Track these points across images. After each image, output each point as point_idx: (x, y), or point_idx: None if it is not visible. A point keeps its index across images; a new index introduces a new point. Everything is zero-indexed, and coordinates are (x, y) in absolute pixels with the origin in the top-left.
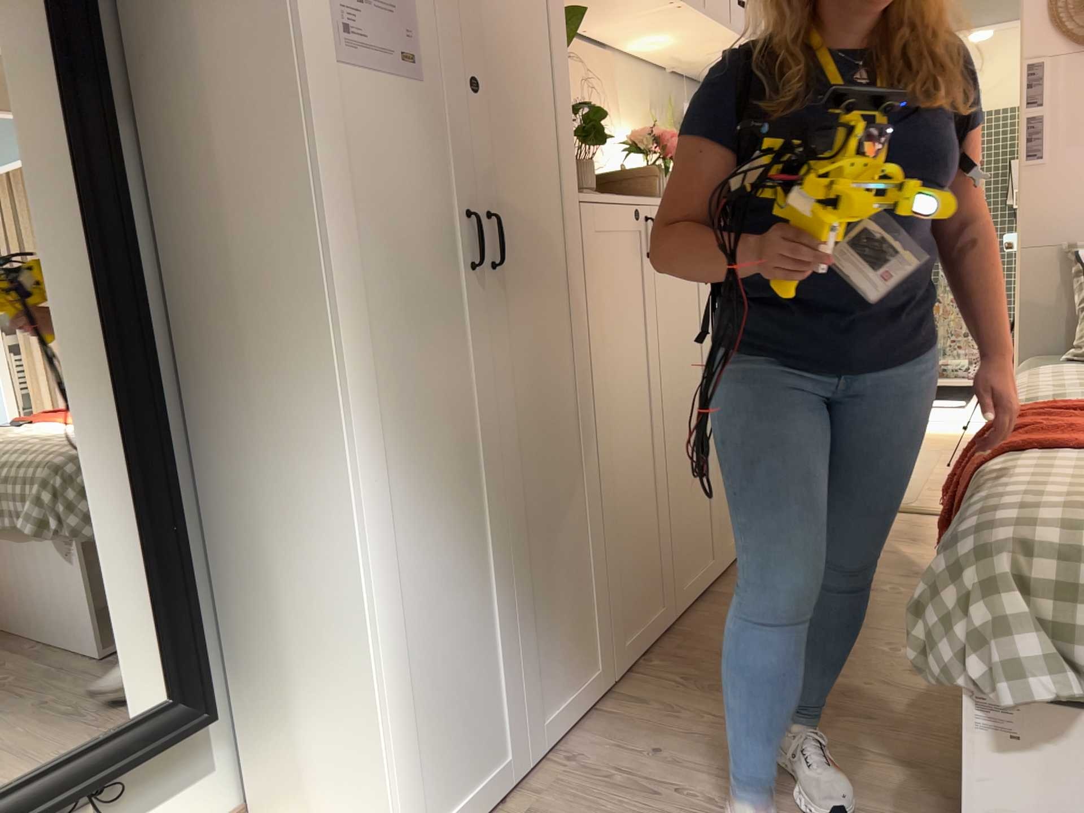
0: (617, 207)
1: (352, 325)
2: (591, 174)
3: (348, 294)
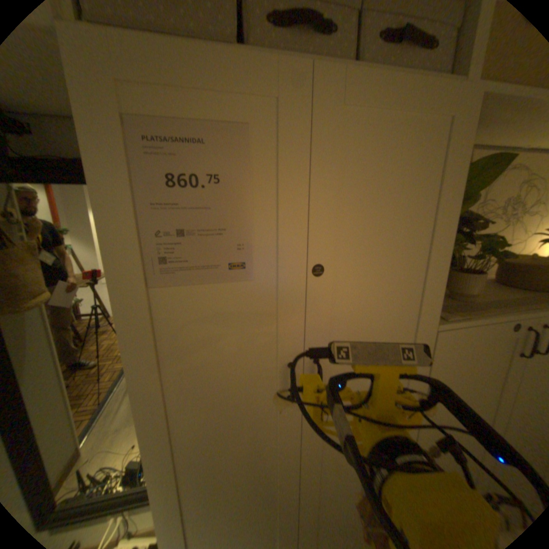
0: (490, 327)
1: (153, 451)
2: (479, 285)
3: (150, 435)
